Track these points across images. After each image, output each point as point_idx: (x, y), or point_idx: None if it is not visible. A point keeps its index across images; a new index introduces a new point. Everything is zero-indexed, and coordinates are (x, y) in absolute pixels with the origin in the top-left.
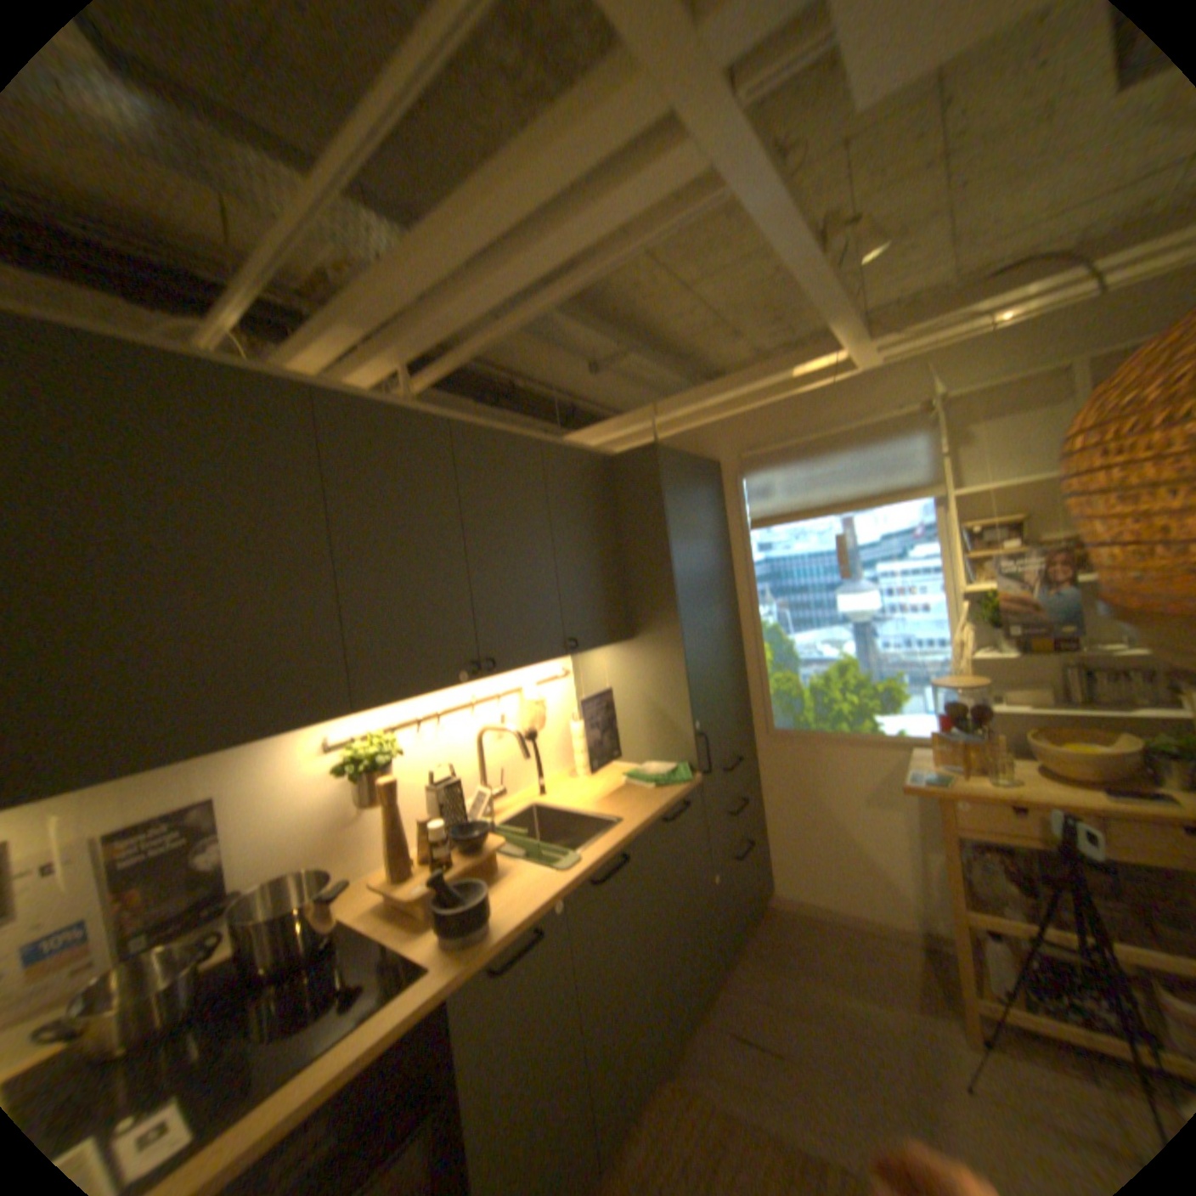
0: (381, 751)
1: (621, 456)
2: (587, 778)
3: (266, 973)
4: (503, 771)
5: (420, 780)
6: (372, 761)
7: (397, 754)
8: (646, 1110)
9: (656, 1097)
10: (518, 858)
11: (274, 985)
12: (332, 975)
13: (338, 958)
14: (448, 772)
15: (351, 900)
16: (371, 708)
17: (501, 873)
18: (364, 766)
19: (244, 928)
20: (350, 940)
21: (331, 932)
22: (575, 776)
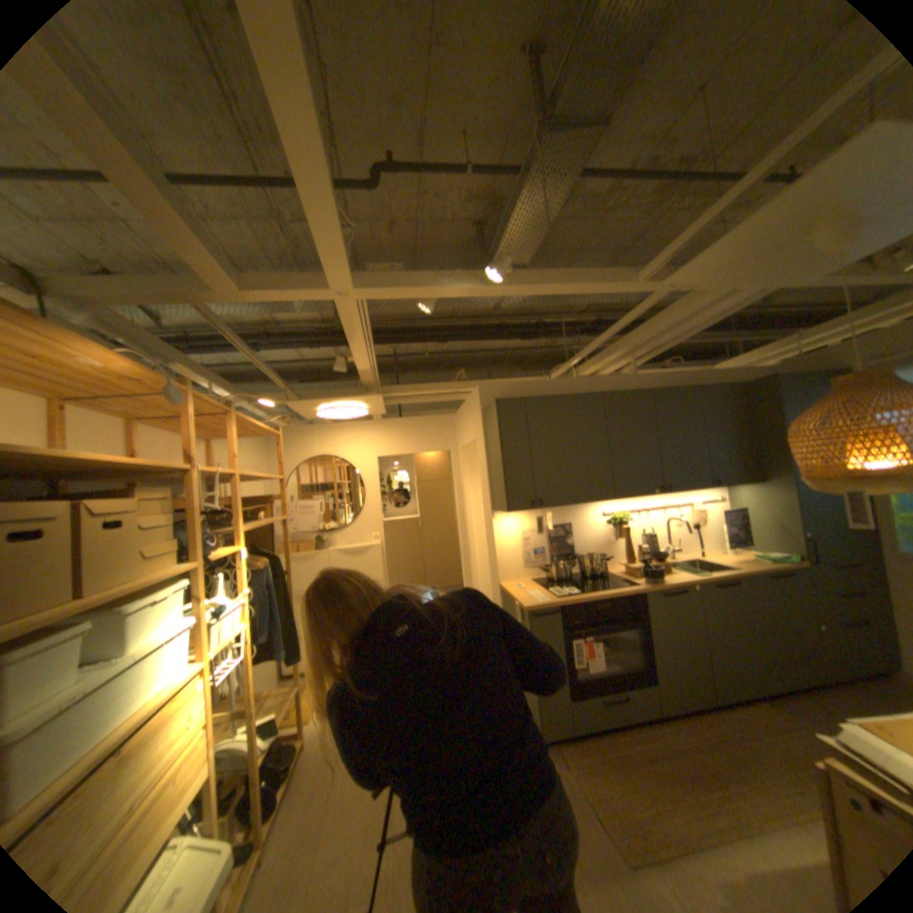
0: (623, 519)
1: (755, 380)
2: (732, 555)
3: (588, 577)
4: (679, 540)
5: (639, 533)
6: (620, 522)
7: (629, 521)
8: (752, 708)
9: (759, 707)
10: (681, 571)
11: (591, 578)
12: (609, 581)
13: (610, 579)
14: (651, 532)
15: (612, 570)
16: (620, 499)
17: (673, 573)
18: (617, 521)
19: (582, 562)
20: (613, 577)
21: (606, 575)
22: (726, 554)
